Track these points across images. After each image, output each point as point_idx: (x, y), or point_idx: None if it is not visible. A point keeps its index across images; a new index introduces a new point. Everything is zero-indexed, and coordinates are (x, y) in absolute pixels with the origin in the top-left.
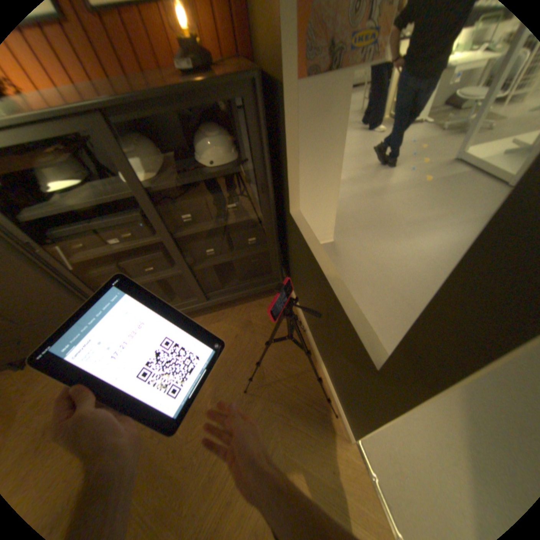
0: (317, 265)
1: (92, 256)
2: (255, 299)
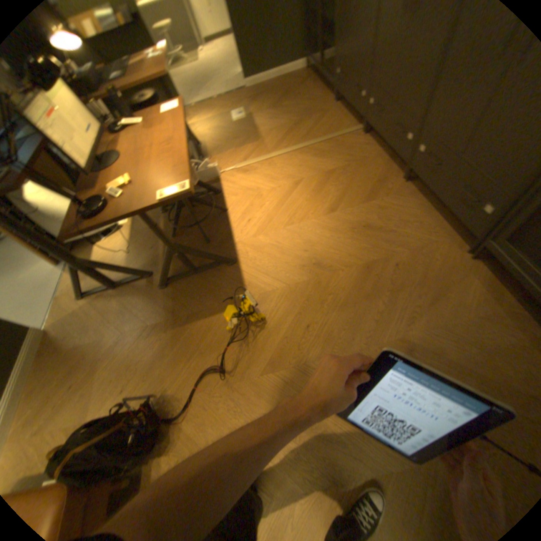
0: None
1: None
2: None
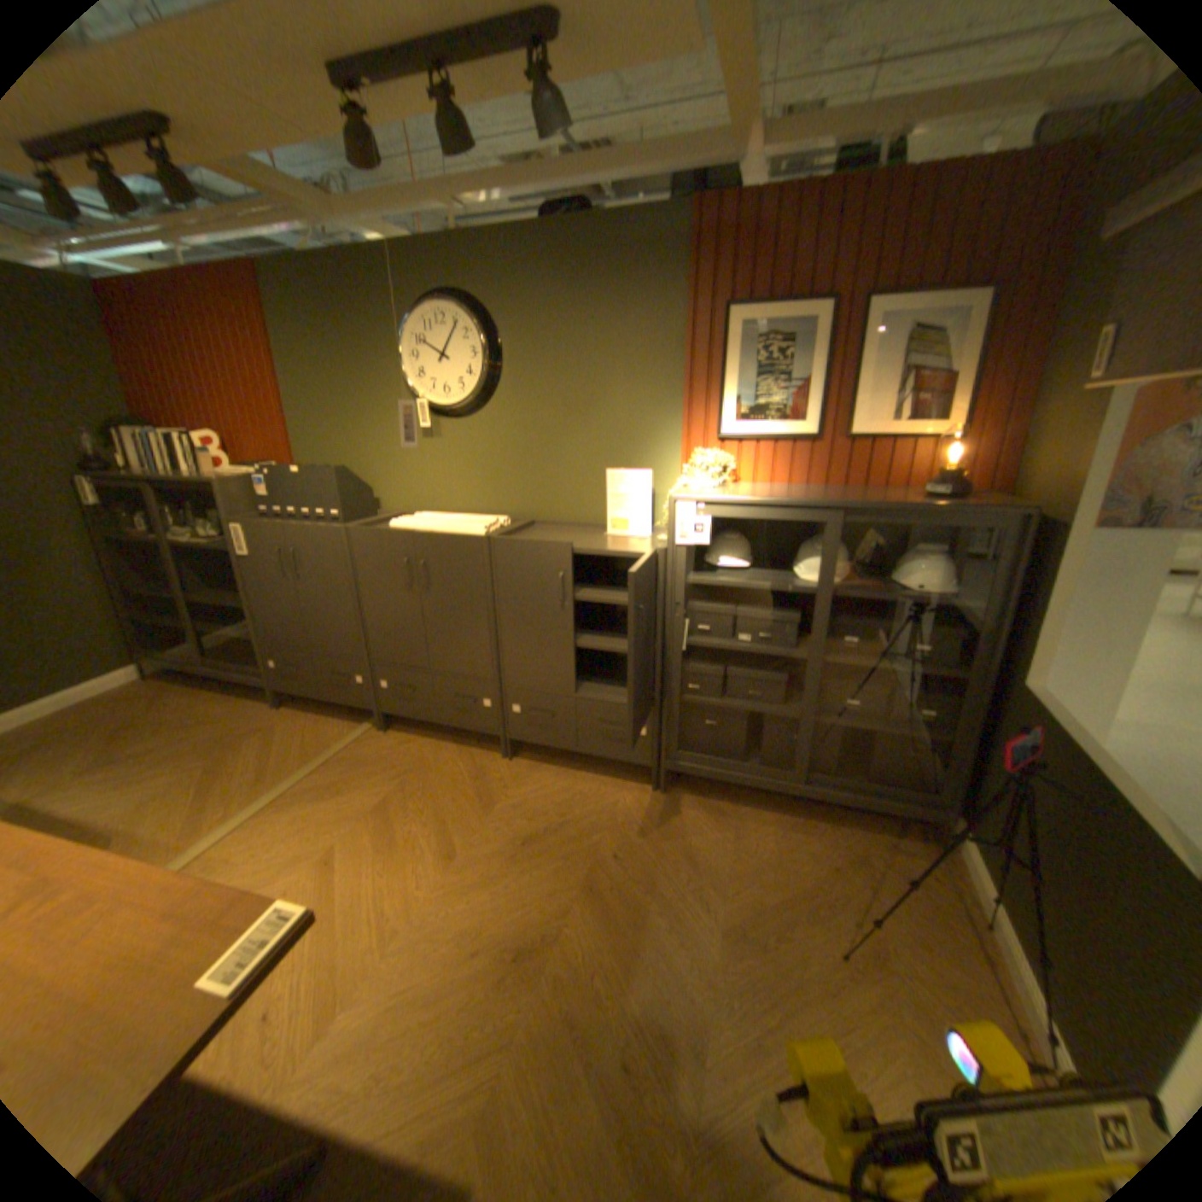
0: (1081, 754)
1: (712, 645)
2: (883, 835)
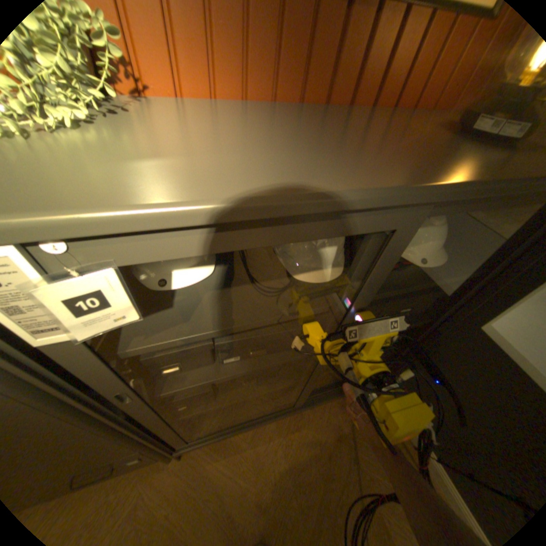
0: None
1: (189, 387)
2: (338, 393)
